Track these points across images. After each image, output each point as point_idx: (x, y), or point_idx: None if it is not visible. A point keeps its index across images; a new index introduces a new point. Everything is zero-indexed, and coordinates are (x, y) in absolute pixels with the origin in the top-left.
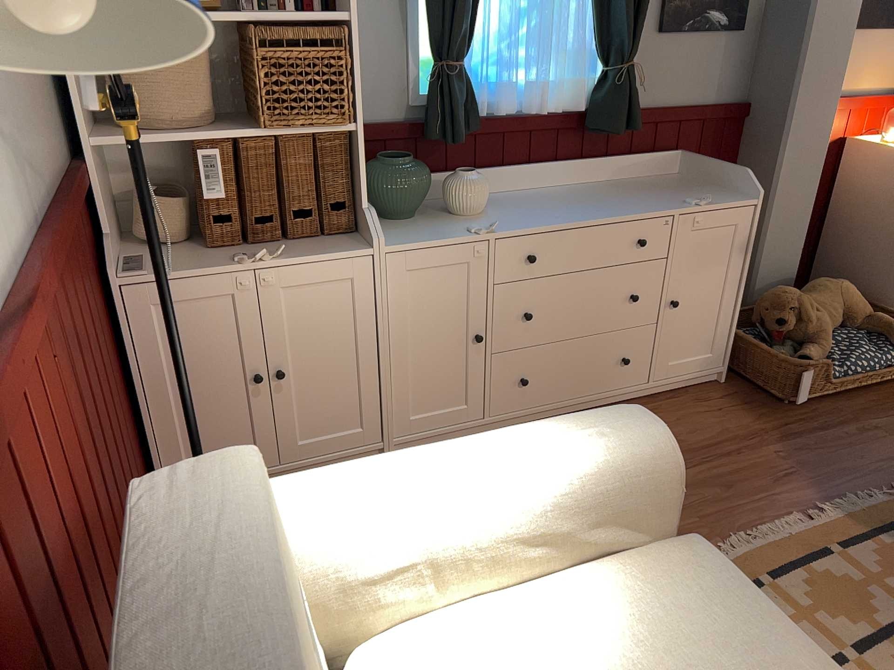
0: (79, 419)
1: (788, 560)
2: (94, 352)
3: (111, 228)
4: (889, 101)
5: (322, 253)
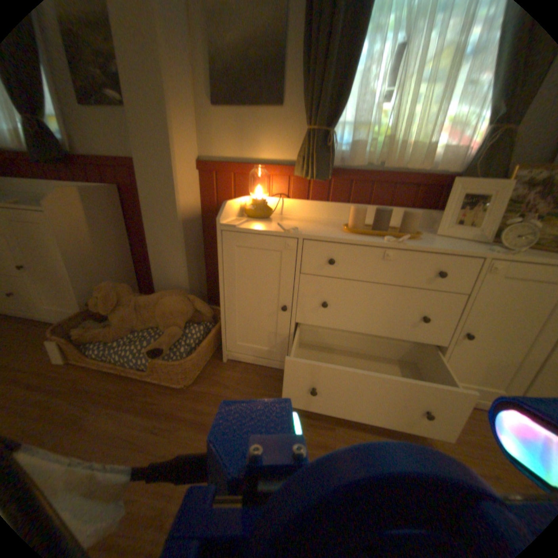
0: None
1: None
2: None
3: None
4: (284, 171)
5: None
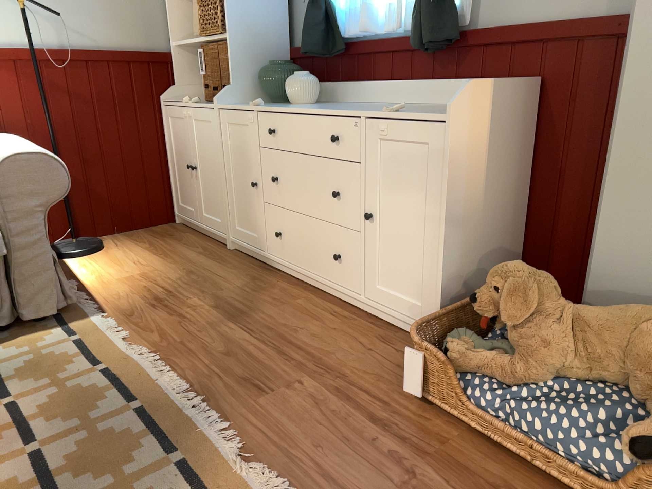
0: (53, 117)
1: (125, 378)
2: (109, 114)
3: (183, 85)
4: None
5: (206, 106)
